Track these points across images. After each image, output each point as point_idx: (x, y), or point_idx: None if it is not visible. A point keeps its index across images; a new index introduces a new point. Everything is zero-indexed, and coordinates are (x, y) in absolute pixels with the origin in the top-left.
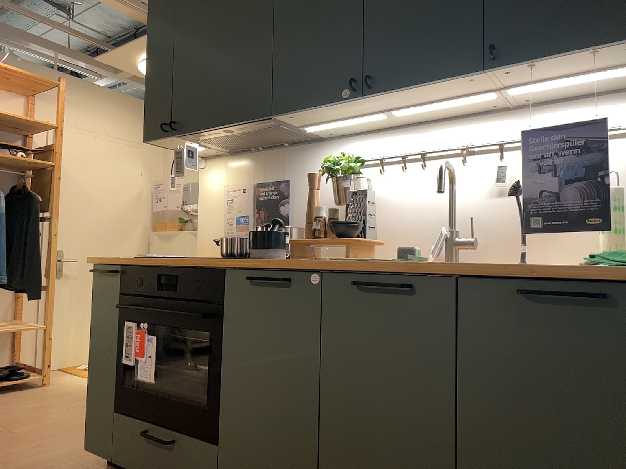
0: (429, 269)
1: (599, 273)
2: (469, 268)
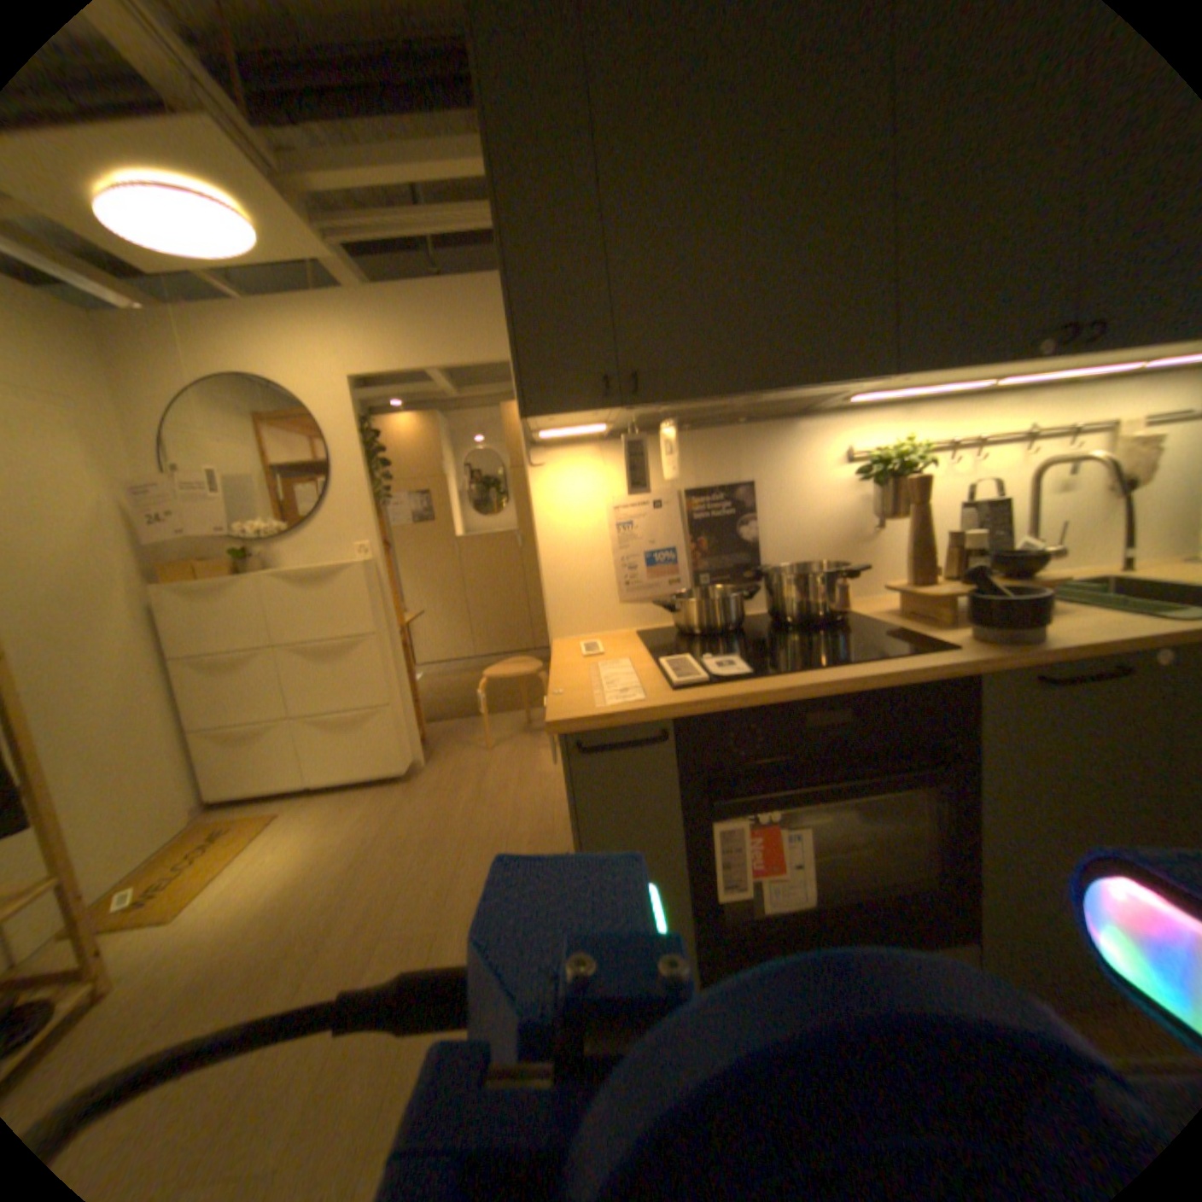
0: None
1: None
2: None
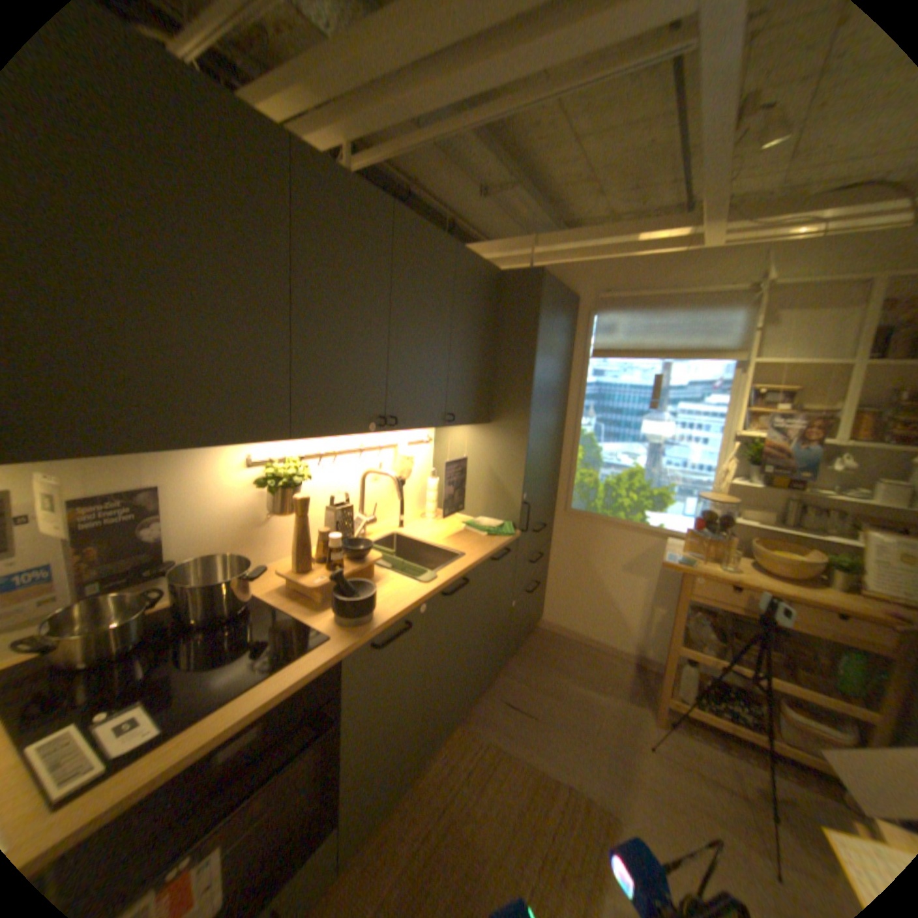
0: (471, 567)
1: (503, 542)
2: (484, 559)
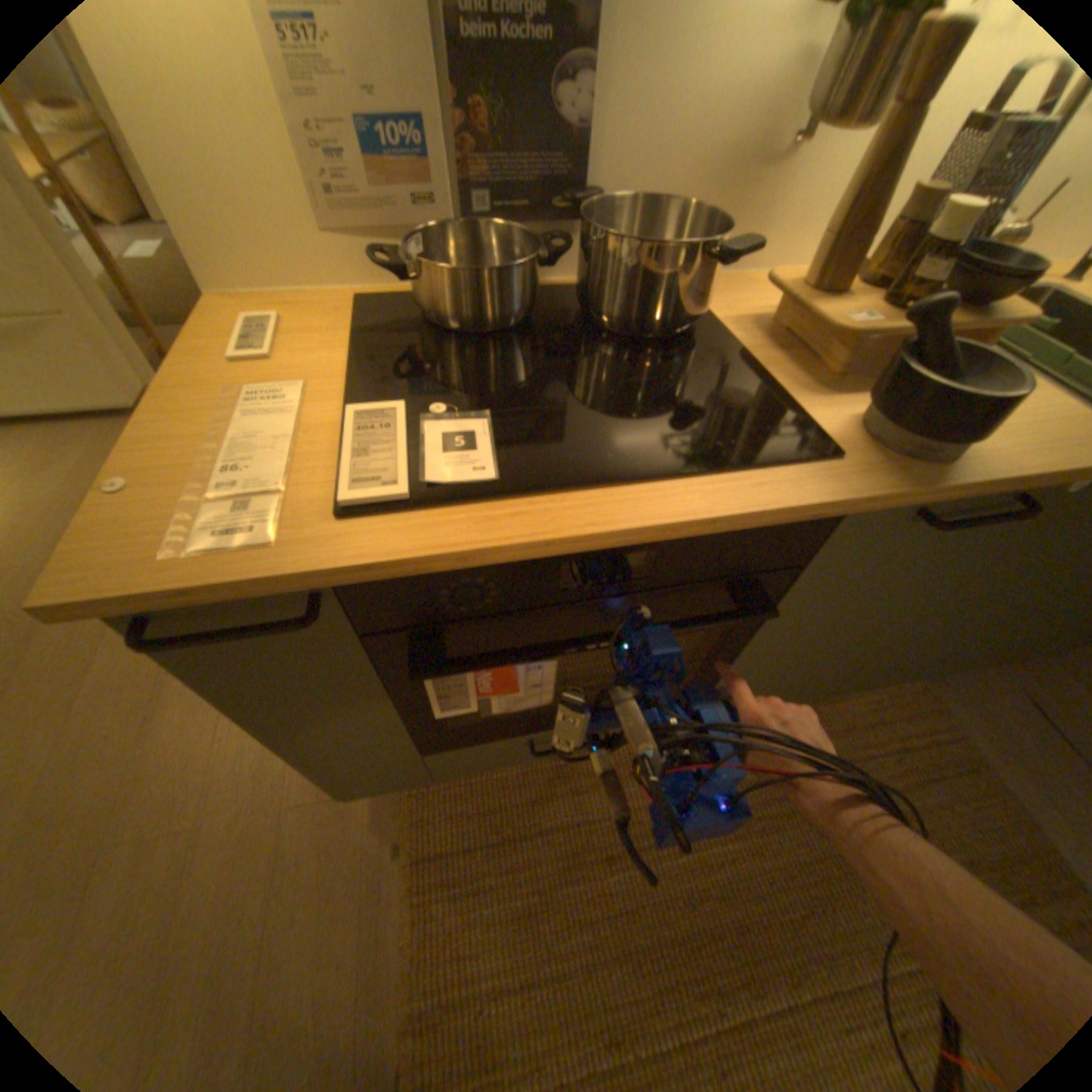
0: None
1: None
2: None
